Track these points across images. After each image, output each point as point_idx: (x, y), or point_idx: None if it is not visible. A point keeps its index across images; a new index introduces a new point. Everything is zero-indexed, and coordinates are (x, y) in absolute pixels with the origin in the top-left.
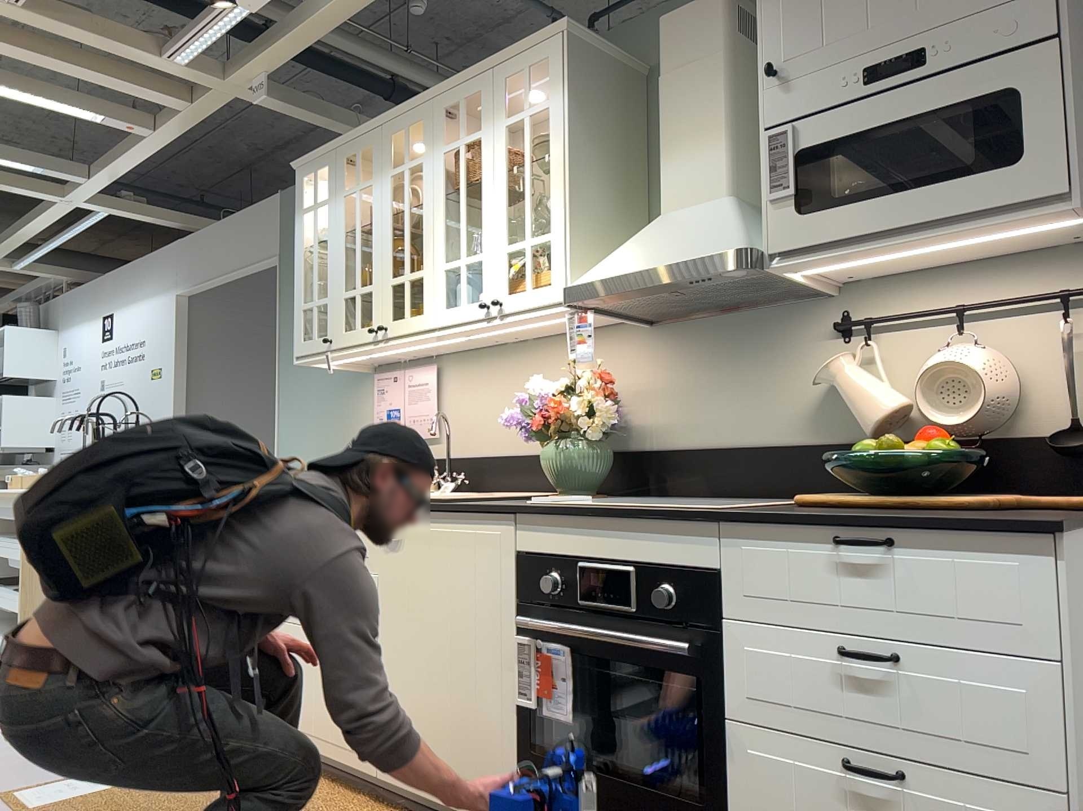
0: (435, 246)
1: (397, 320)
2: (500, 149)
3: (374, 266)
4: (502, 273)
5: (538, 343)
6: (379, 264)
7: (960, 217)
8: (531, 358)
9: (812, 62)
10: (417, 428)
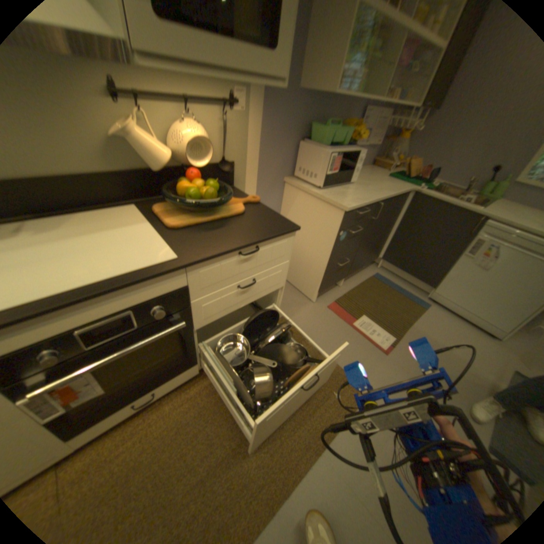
0: None
1: None
2: None
3: None
4: None
5: None
6: None
7: (248, 70)
8: None
9: None
10: None
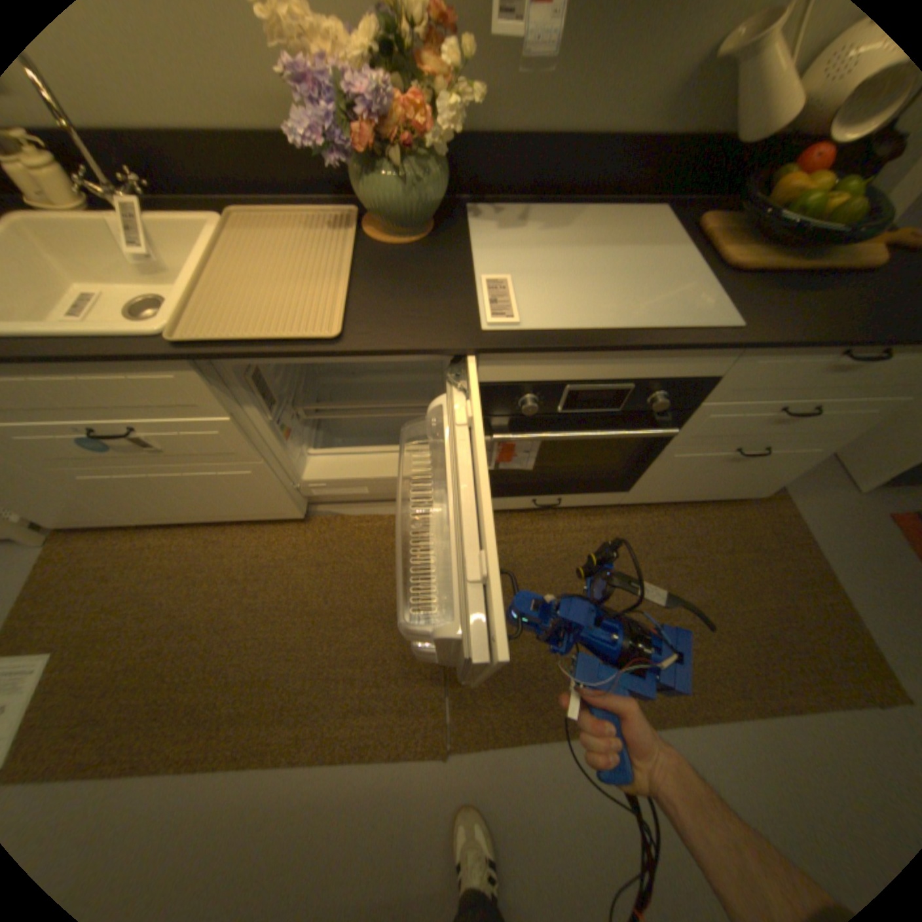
0: None
1: None
2: None
3: None
4: None
5: None
6: None
7: None
8: None
9: None
10: None
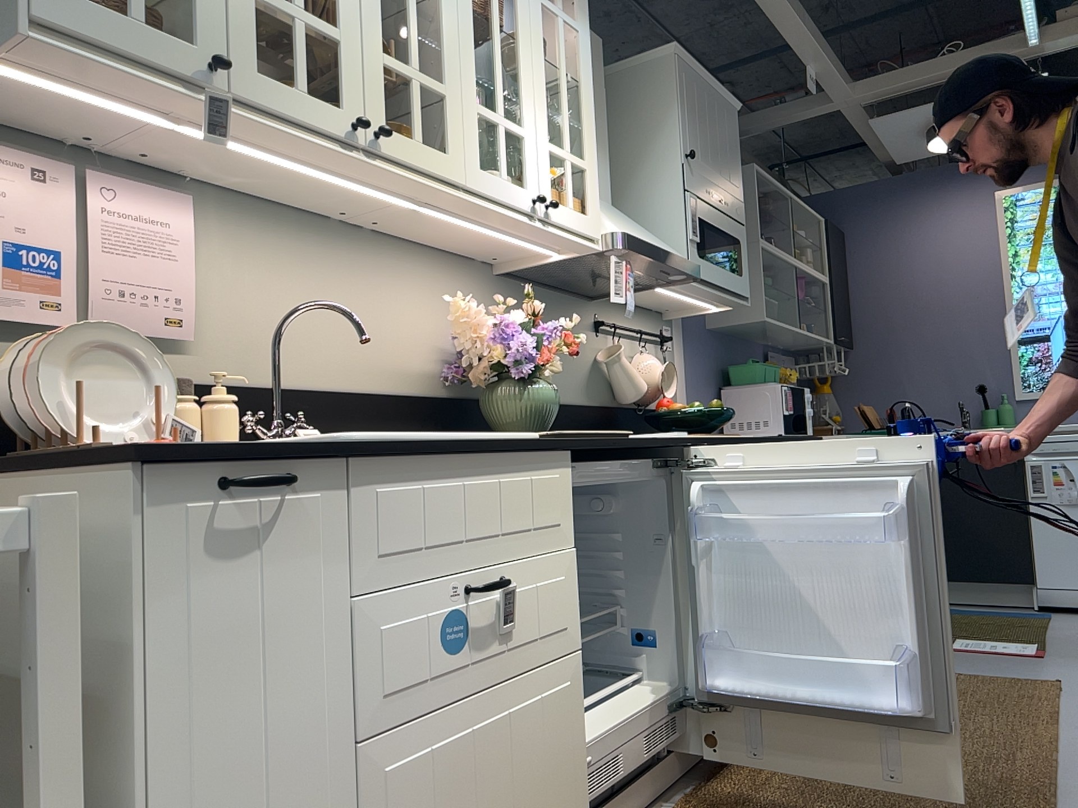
0: (465, 69)
1: (401, 136)
2: (538, 23)
3: (345, 0)
4: (546, 171)
5: (381, 242)
6: (358, 8)
7: (730, 292)
8: (372, 258)
9: (699, 166)
10: (137, 313)
